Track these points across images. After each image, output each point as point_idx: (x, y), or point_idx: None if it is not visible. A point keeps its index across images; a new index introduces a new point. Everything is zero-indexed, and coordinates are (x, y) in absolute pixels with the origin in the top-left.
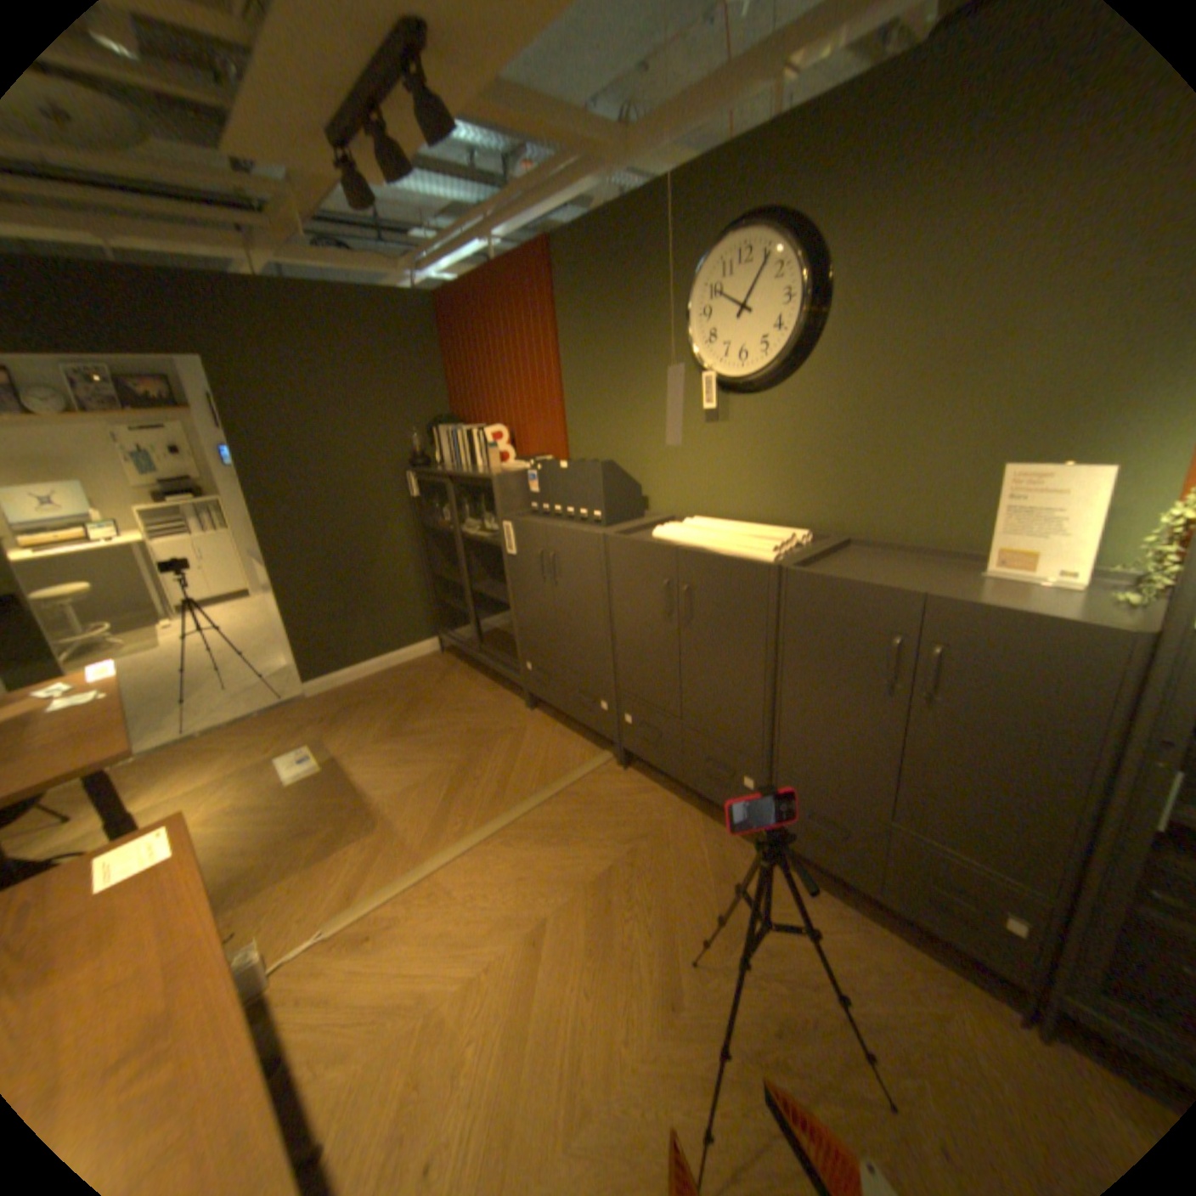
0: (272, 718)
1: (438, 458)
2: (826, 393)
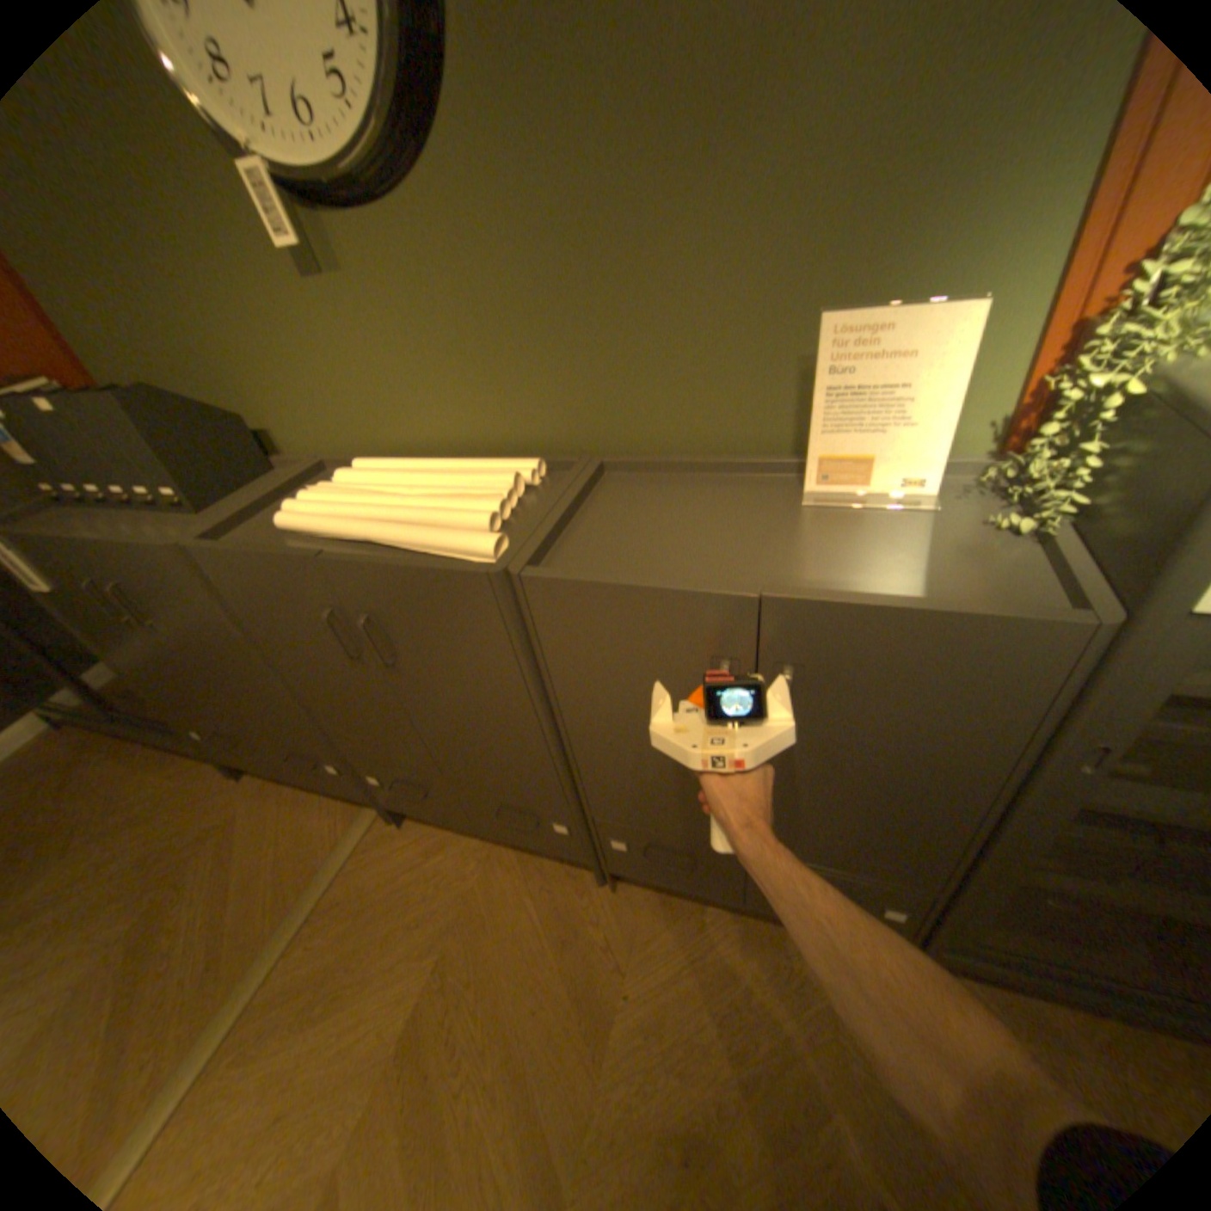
0: None
1: None
2: (488, 190)
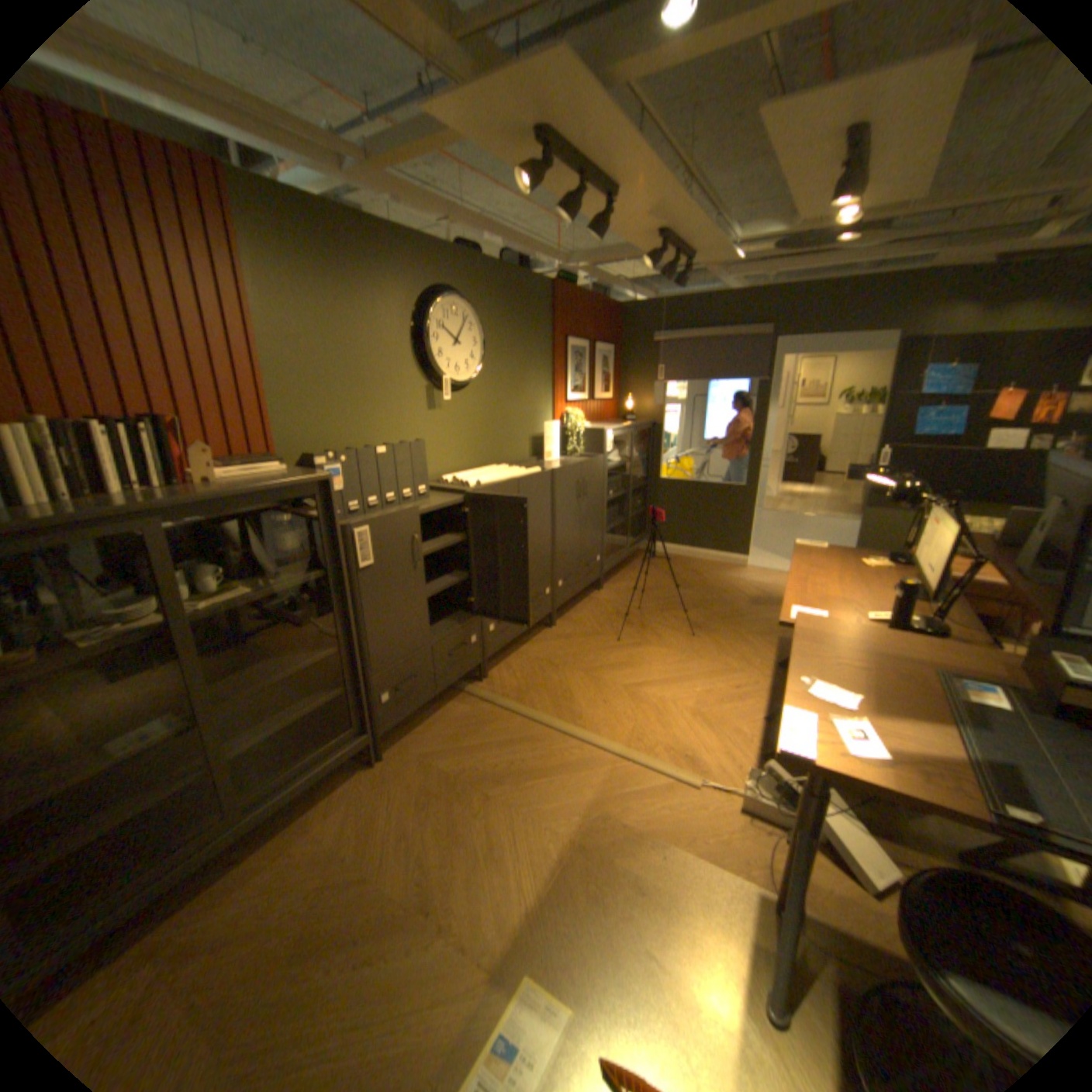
0: None
1: None
2: (483, 395)
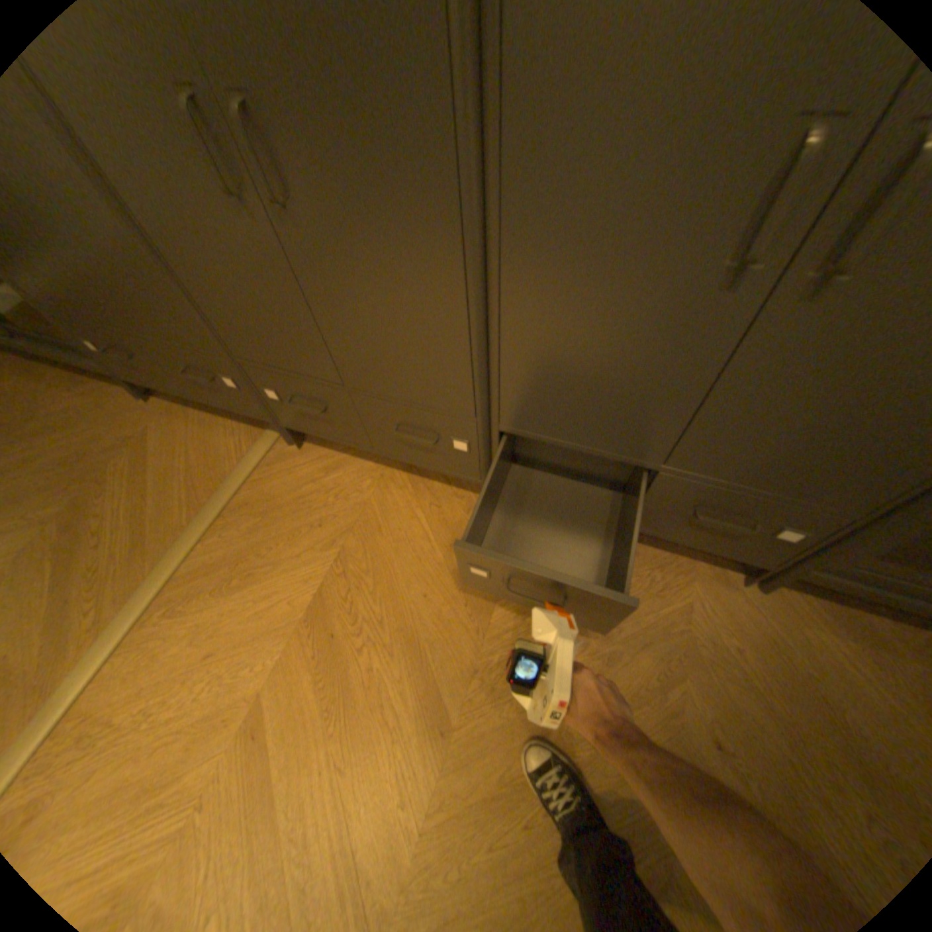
0: None
1: None
2: None
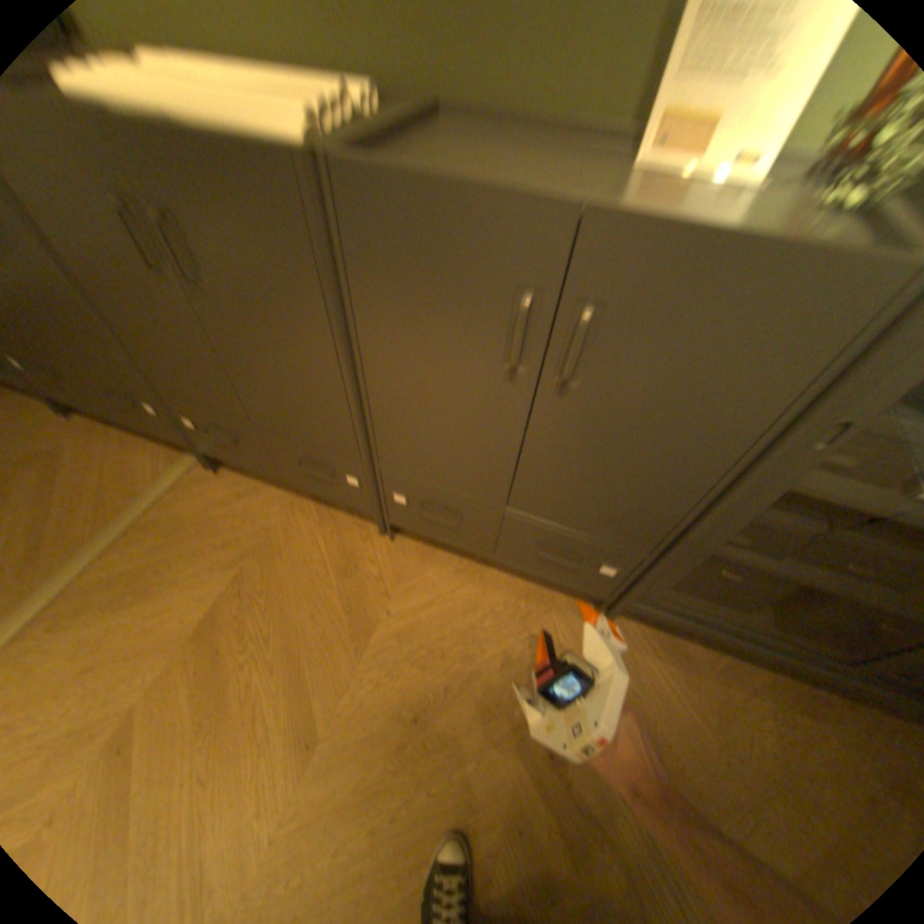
0: None
1: None
2: None
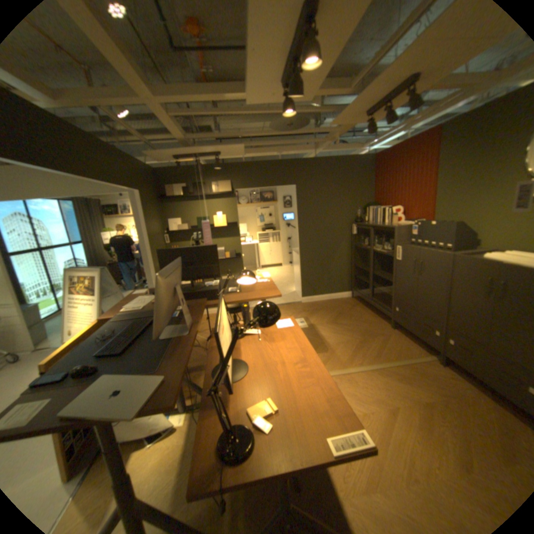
0: (290, 306)
1: (365, 219)
2: None
